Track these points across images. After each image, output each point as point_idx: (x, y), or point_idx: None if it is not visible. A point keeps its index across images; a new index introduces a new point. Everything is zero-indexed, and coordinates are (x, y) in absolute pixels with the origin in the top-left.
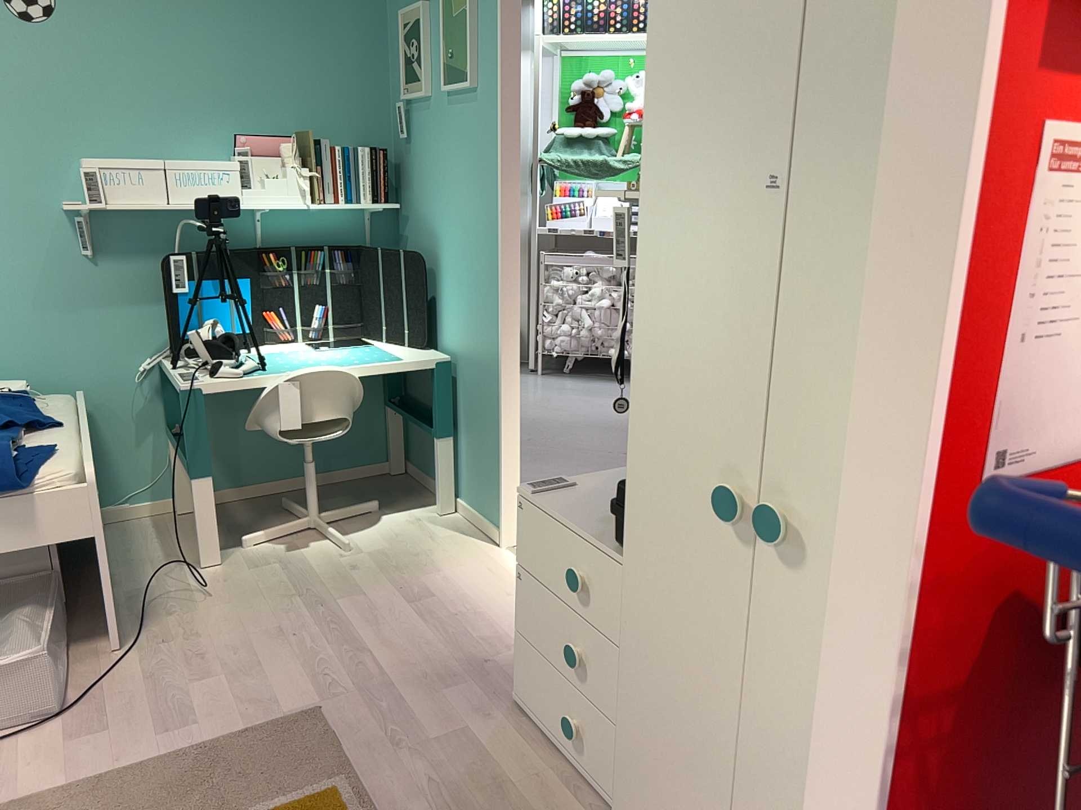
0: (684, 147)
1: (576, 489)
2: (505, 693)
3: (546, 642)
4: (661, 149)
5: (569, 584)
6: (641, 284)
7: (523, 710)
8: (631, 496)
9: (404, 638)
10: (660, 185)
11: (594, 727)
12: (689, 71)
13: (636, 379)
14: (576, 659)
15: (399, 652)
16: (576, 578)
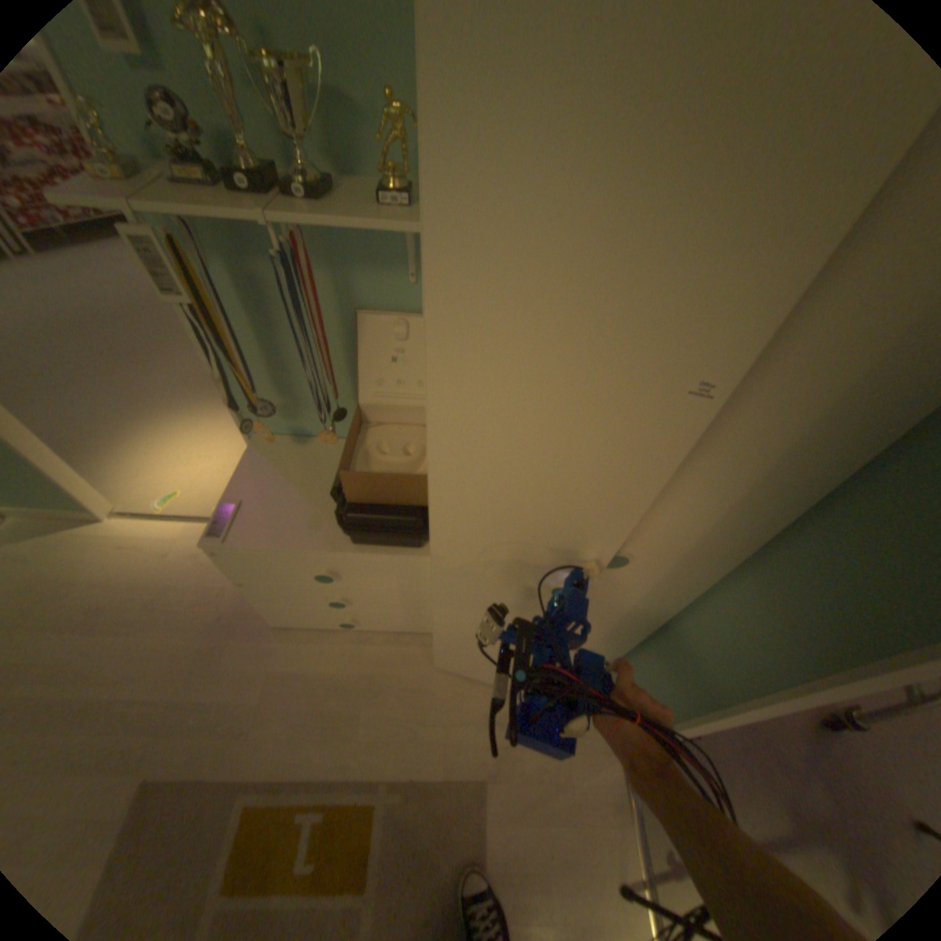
0: (534, 301)
1: (248, 507)
2: (258, 627)
3: (297, 601)
4: (480, 298)
5: (320, 580)
6: (438, 441)
7: (286, 626)
8: (438, 563)
9: (130, 662)
10: (475, 344)
11: (366, 615)
12: (559, 173)
13: (438, 506)
14: (342, 603)
15: (142, 675)
16: (327, 577)
